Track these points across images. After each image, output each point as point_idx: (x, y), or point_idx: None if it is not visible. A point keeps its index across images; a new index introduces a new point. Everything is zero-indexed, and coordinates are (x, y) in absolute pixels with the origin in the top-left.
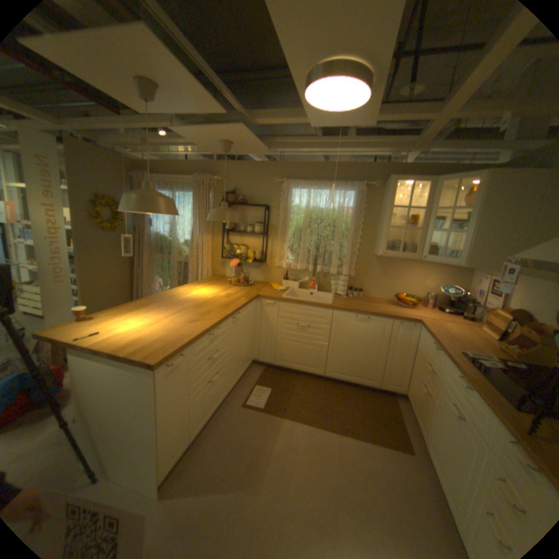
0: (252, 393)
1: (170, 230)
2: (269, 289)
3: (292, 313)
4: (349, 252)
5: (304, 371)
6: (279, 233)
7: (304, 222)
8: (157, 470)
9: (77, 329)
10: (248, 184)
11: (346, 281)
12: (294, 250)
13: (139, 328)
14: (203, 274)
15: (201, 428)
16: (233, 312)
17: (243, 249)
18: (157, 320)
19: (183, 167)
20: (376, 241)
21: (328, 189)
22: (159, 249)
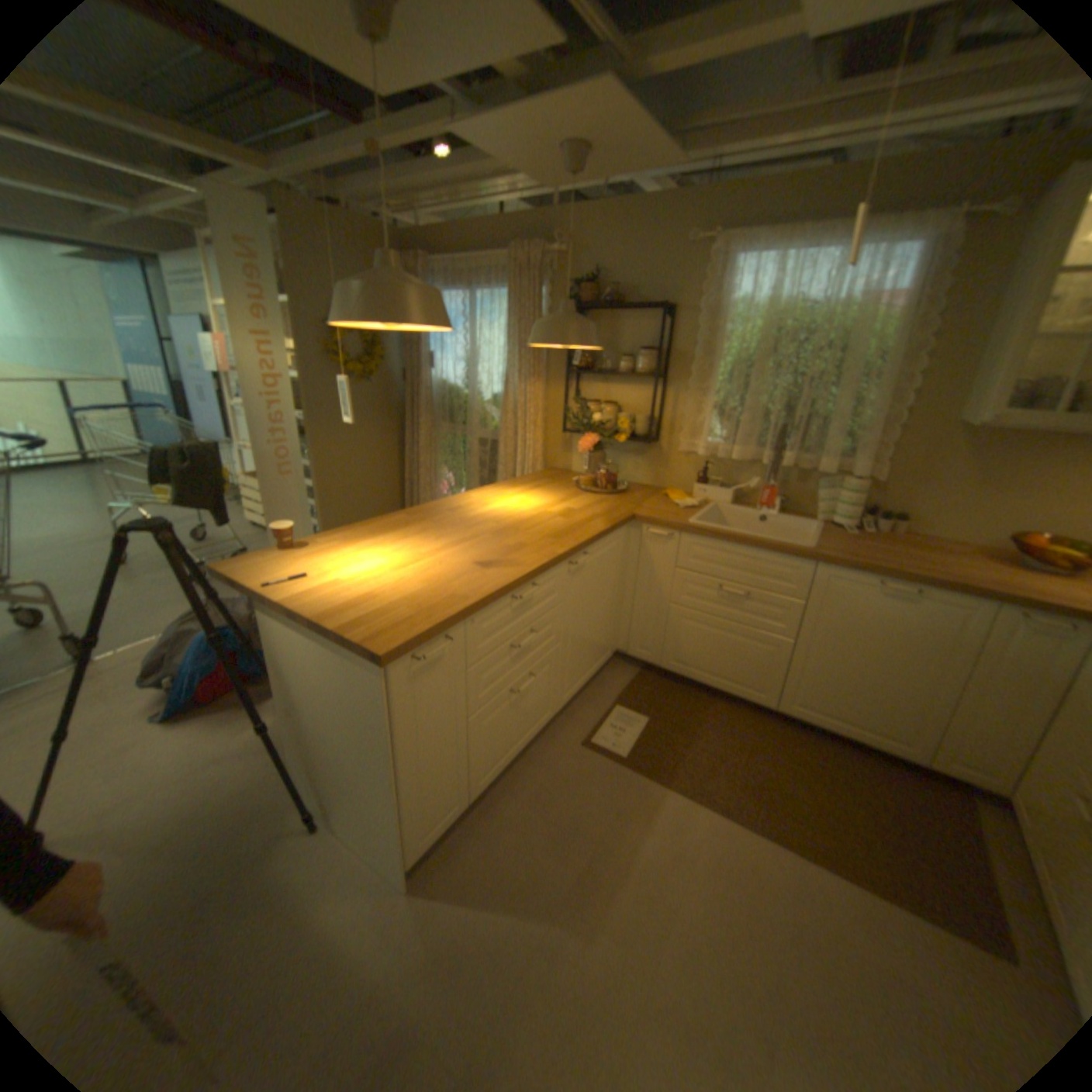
0: (608, 720)
1: (467, 375)
2: (661, 503)
3: (710, 562)
4: (884, 416)
5: (728, 693)
6: (696, 371)
7: (763, 339)
8: (402, 845)
9: (277, 564)
10: (629, 254)
11: (863, 491)
12: (728, 413)
13: (379, 571)
14: (526, 465)
15: (497, 776)
16: (571, 552)
17: (610, 411)
18: (416, 558)
19: (491, 230)
20: (973, 384)
21: (841, 242)
22: (448, 414)
